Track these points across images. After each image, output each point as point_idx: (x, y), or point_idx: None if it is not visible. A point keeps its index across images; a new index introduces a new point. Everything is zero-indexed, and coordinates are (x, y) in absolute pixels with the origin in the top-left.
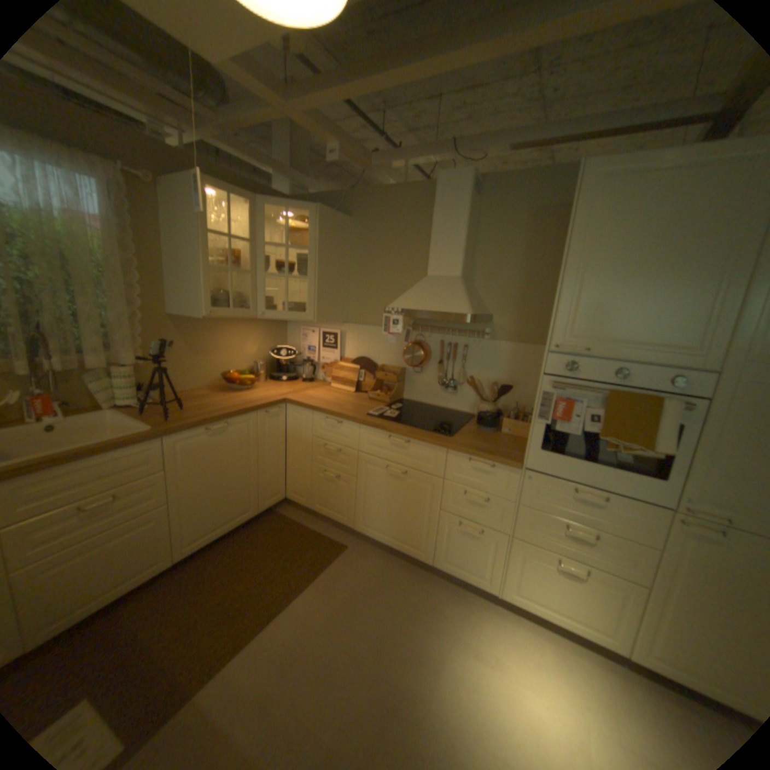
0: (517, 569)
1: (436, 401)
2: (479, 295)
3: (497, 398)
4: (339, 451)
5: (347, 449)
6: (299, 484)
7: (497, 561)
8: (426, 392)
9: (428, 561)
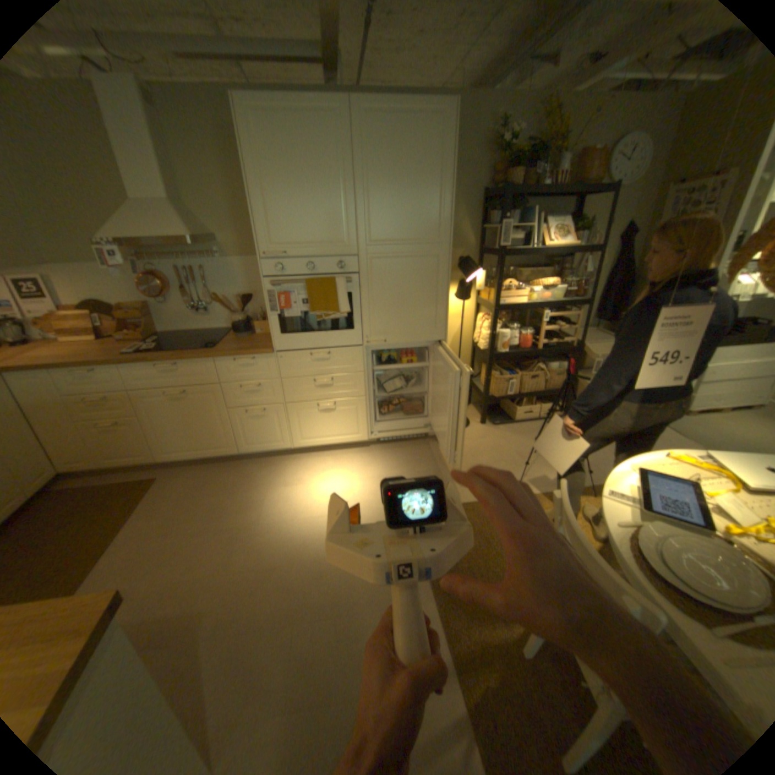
0: (295, 423)
1: (192, 325)
2: (194, 215)
3: (243, 307)
4: (103, 399)
5: (113, 394)
6: (69, 451)
7: (281, 424)
8: (179, 320)
9: (233, 451)
